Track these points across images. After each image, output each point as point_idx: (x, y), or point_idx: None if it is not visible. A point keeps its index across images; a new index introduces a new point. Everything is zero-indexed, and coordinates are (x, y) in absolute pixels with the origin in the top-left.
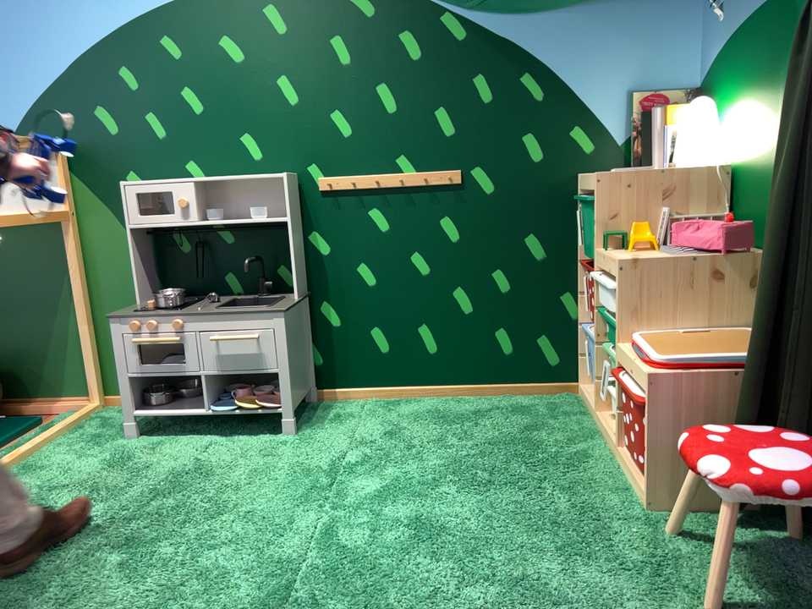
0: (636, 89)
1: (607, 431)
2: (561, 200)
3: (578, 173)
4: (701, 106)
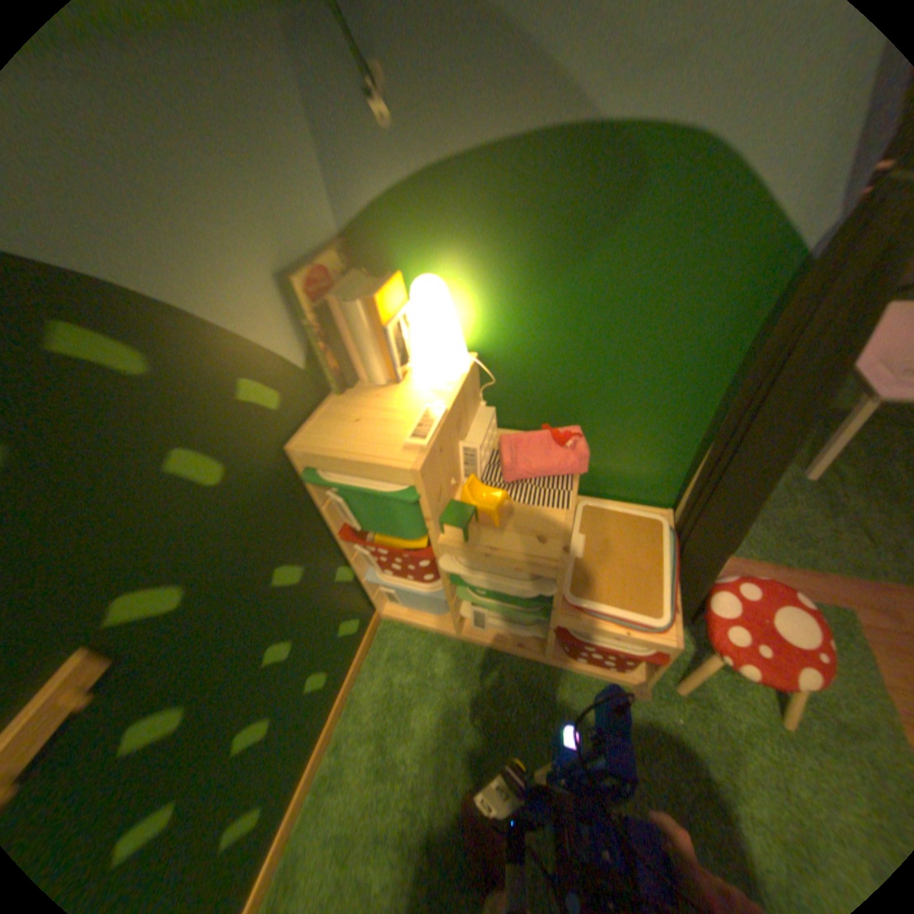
0: (289, 265)
1: (506, 646)
2: (287, 494)
3: (287, 442)
4: (443, 293)
